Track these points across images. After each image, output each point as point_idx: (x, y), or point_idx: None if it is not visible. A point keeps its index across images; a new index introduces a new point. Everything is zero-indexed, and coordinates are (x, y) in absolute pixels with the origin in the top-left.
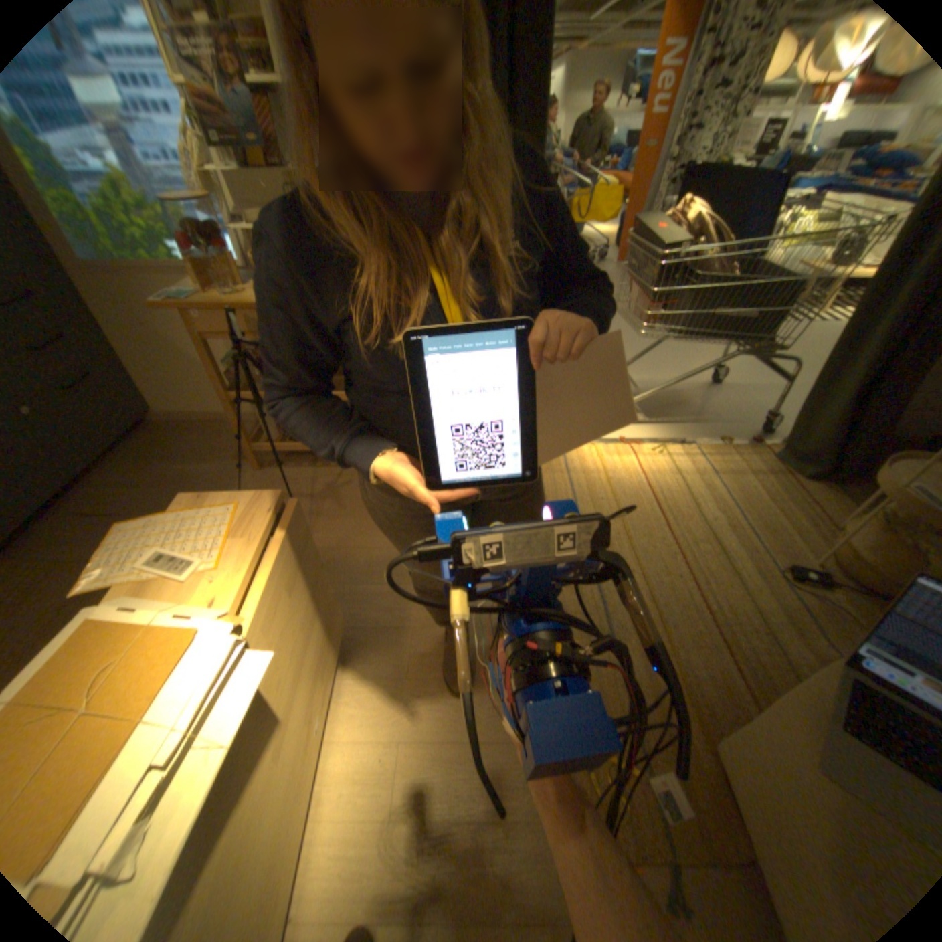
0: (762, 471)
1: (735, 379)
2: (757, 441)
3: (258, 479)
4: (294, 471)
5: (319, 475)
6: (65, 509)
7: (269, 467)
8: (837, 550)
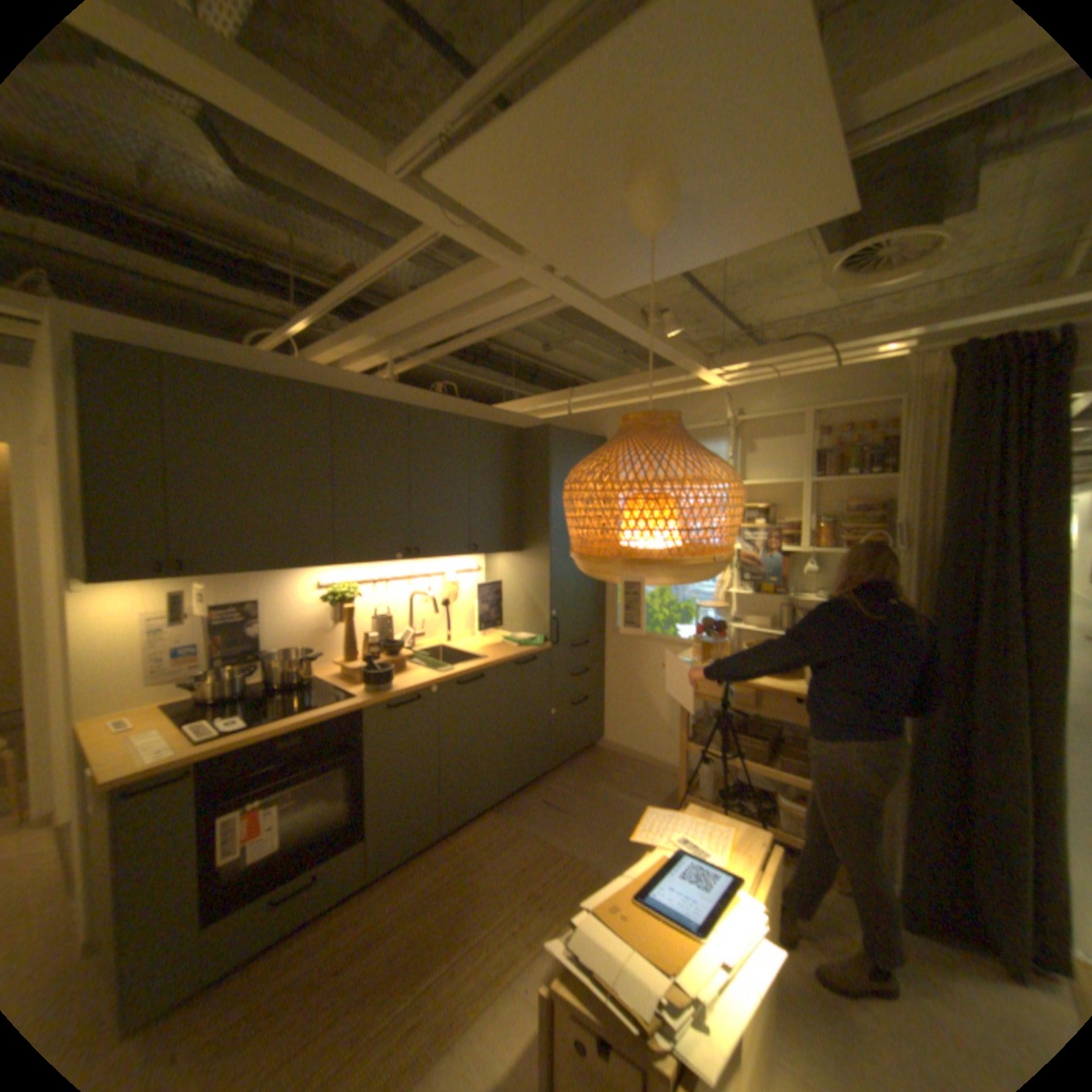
0: None
1: None
2: None
3: None
4: None
5: None
6: (536, 793)
7: None
8: None
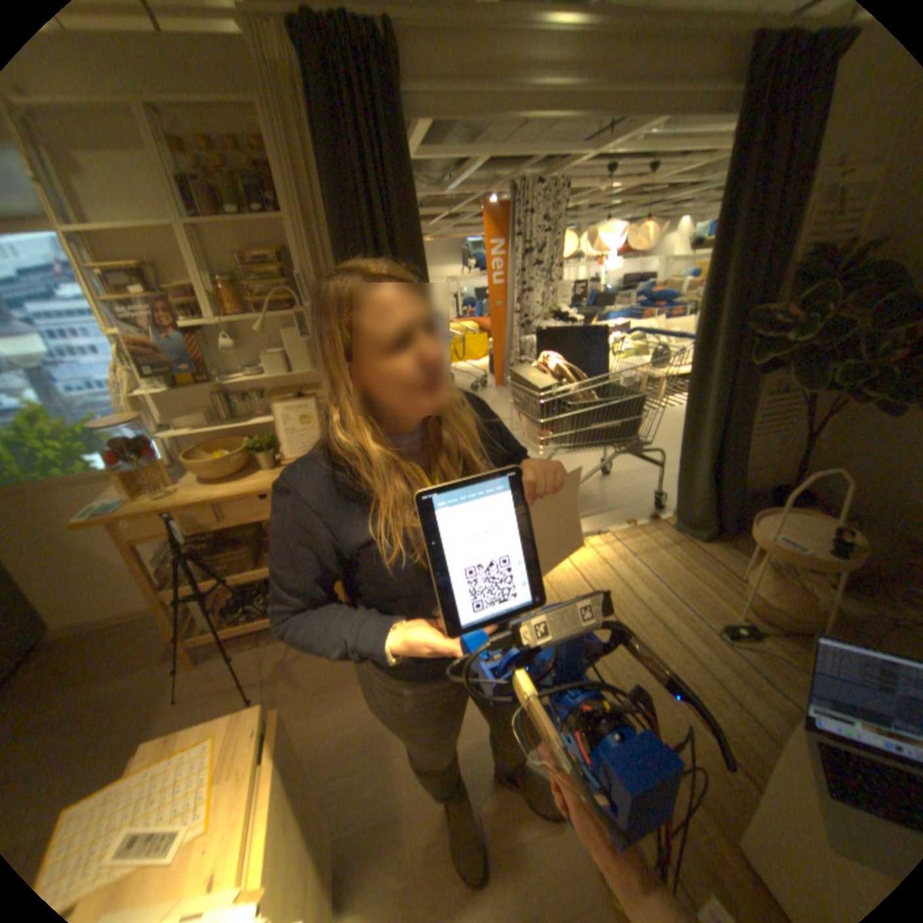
0: (669, 546)
1: (618, 468)
2: (655, 520)
3: (194, 680)
4: (235, 659)
5: (265, 656)
6: None
7: (205, 662)
8: (751, 603)
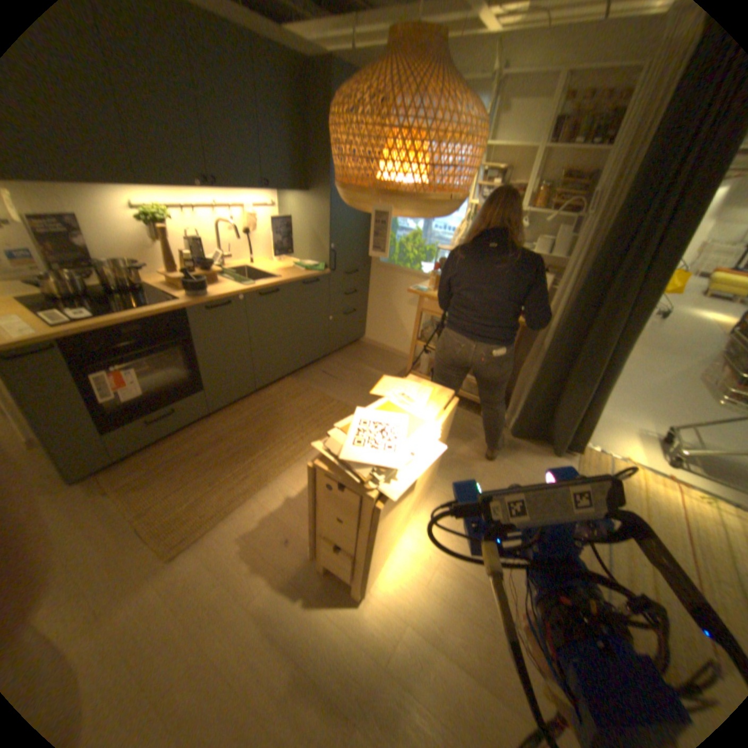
0: None
1: None
2: None
3: None
4: None
5: None
6: (319, 368)
7: None
8: None
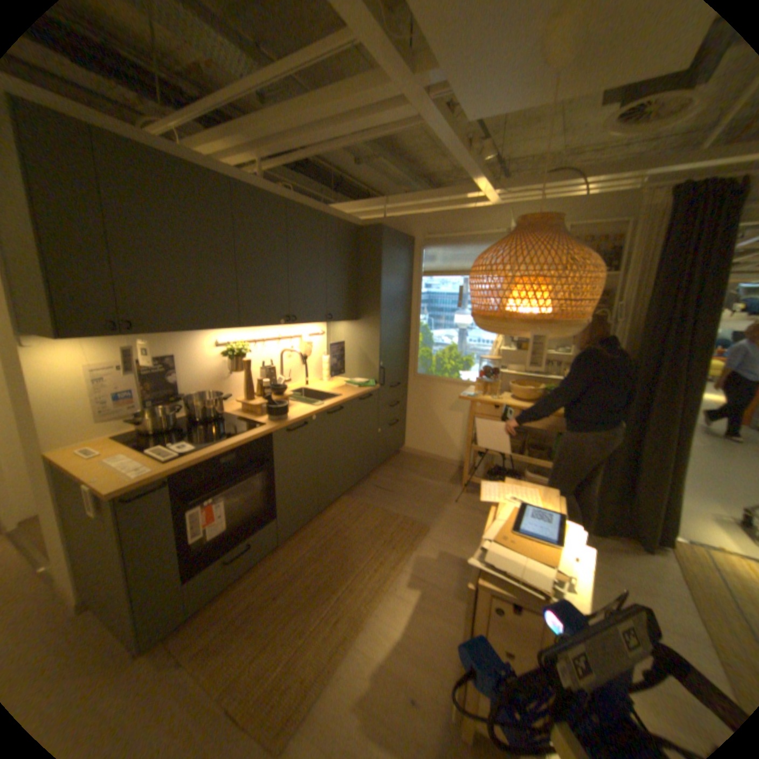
0: None
1: None
2: None
3: (465, 498)
4: None
5: None
6: (368, 481)
7: (470, 494)
8: None
